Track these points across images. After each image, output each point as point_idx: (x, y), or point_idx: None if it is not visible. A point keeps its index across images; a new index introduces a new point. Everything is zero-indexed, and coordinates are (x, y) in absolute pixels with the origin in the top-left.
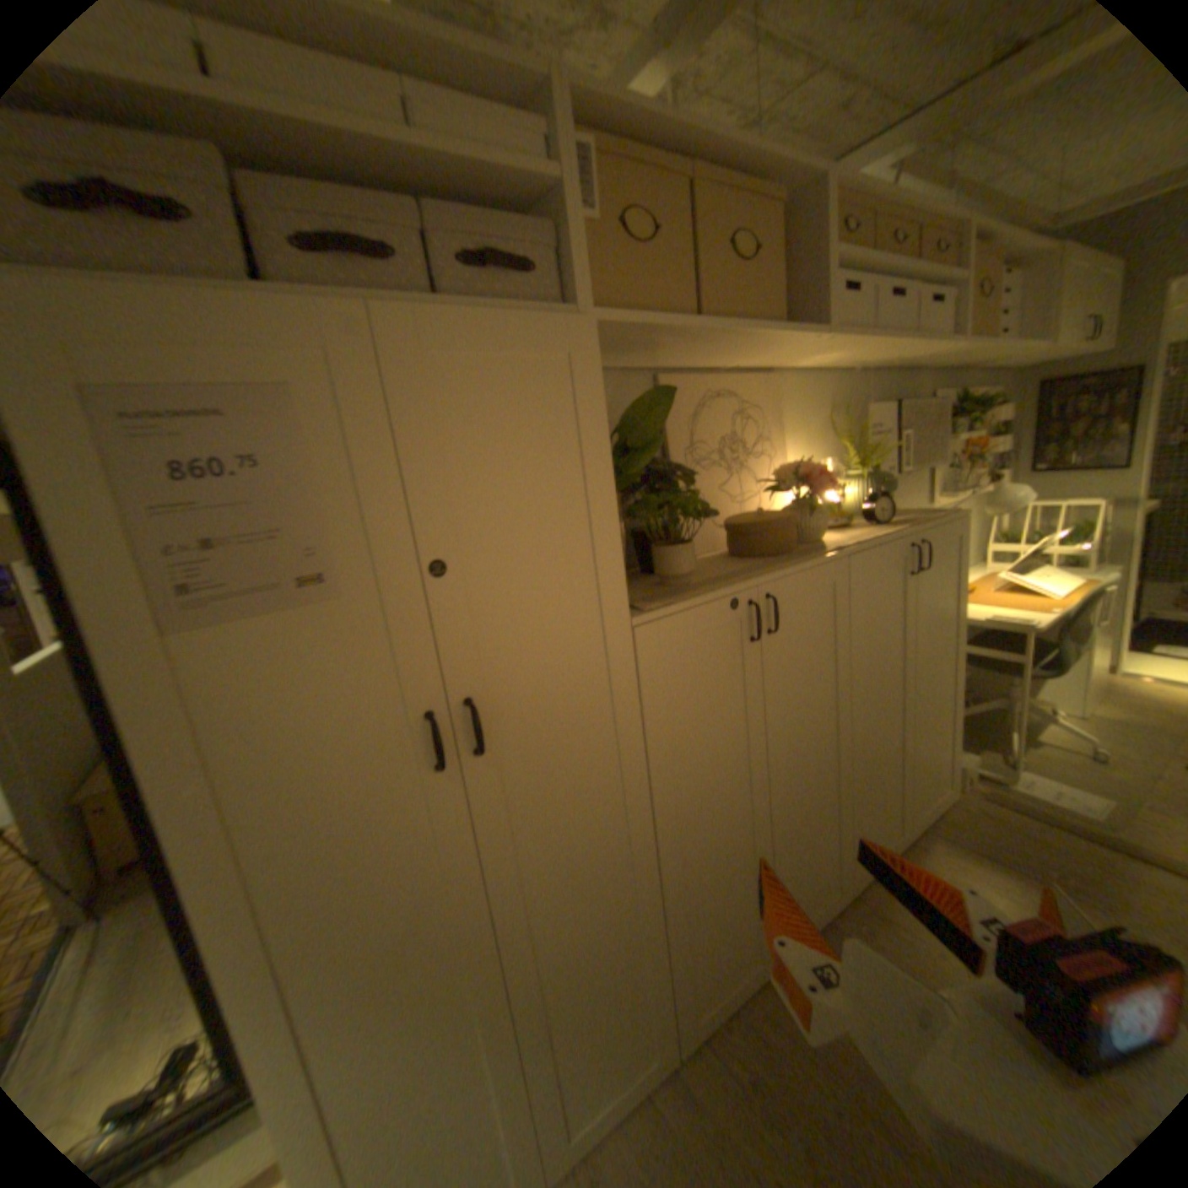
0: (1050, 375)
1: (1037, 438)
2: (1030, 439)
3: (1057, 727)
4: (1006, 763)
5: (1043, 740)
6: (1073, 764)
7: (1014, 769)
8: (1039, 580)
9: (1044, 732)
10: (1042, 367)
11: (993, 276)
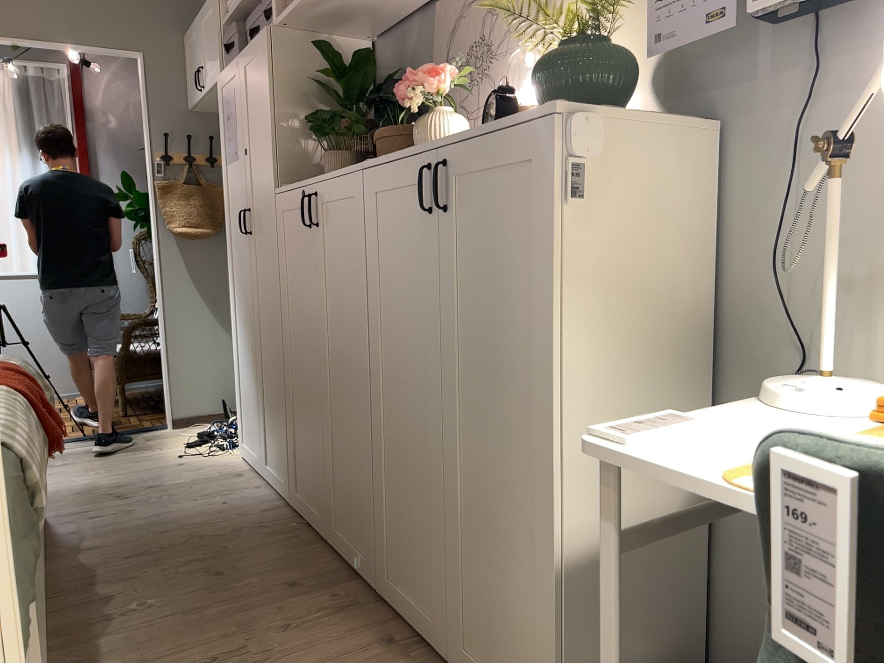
0: None
1: None
2: None
3: None
4: None
5: None
6: None
7: None
8: None
9: None
10: None
11: None
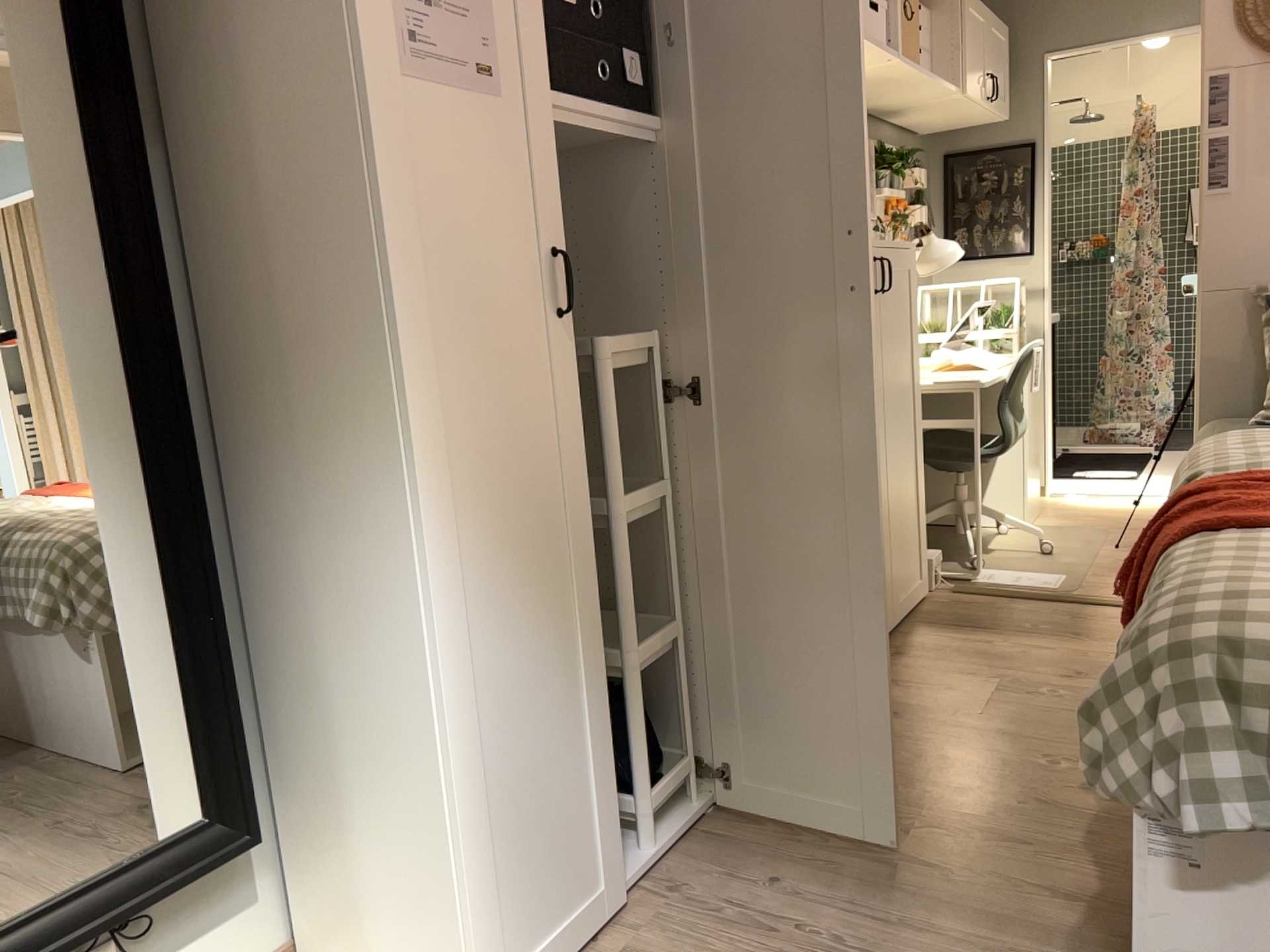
0: (949, 146)
1: (942, 219)
2: (935, 220)
3: (999, 534)
4: (960, 563)
5: (989, 544)
6: (1020, 555)
7: (969, 565)
8: (969, 352)
9: (989, 538)
10: (940, 137)
11: (902, 5)
